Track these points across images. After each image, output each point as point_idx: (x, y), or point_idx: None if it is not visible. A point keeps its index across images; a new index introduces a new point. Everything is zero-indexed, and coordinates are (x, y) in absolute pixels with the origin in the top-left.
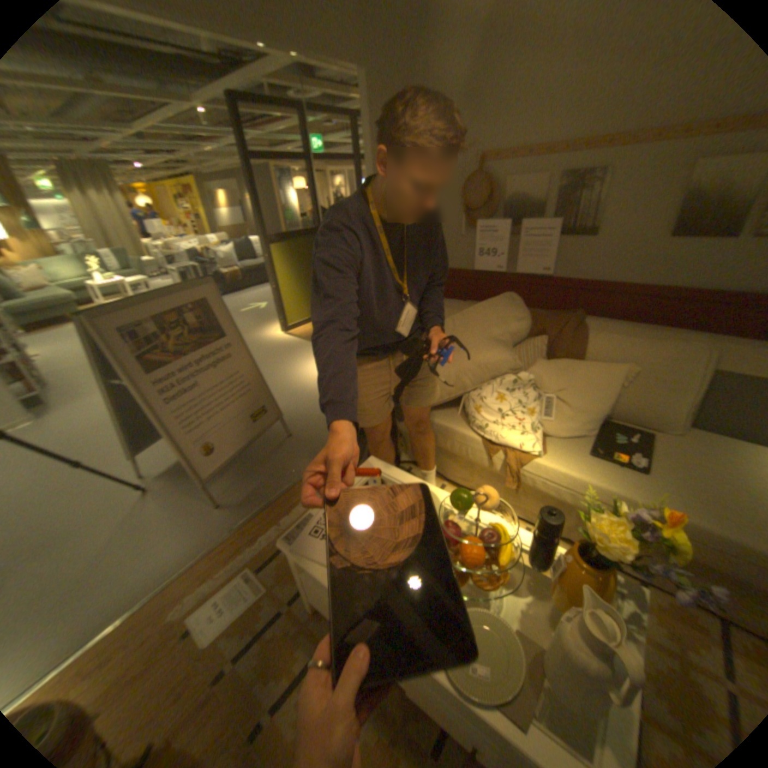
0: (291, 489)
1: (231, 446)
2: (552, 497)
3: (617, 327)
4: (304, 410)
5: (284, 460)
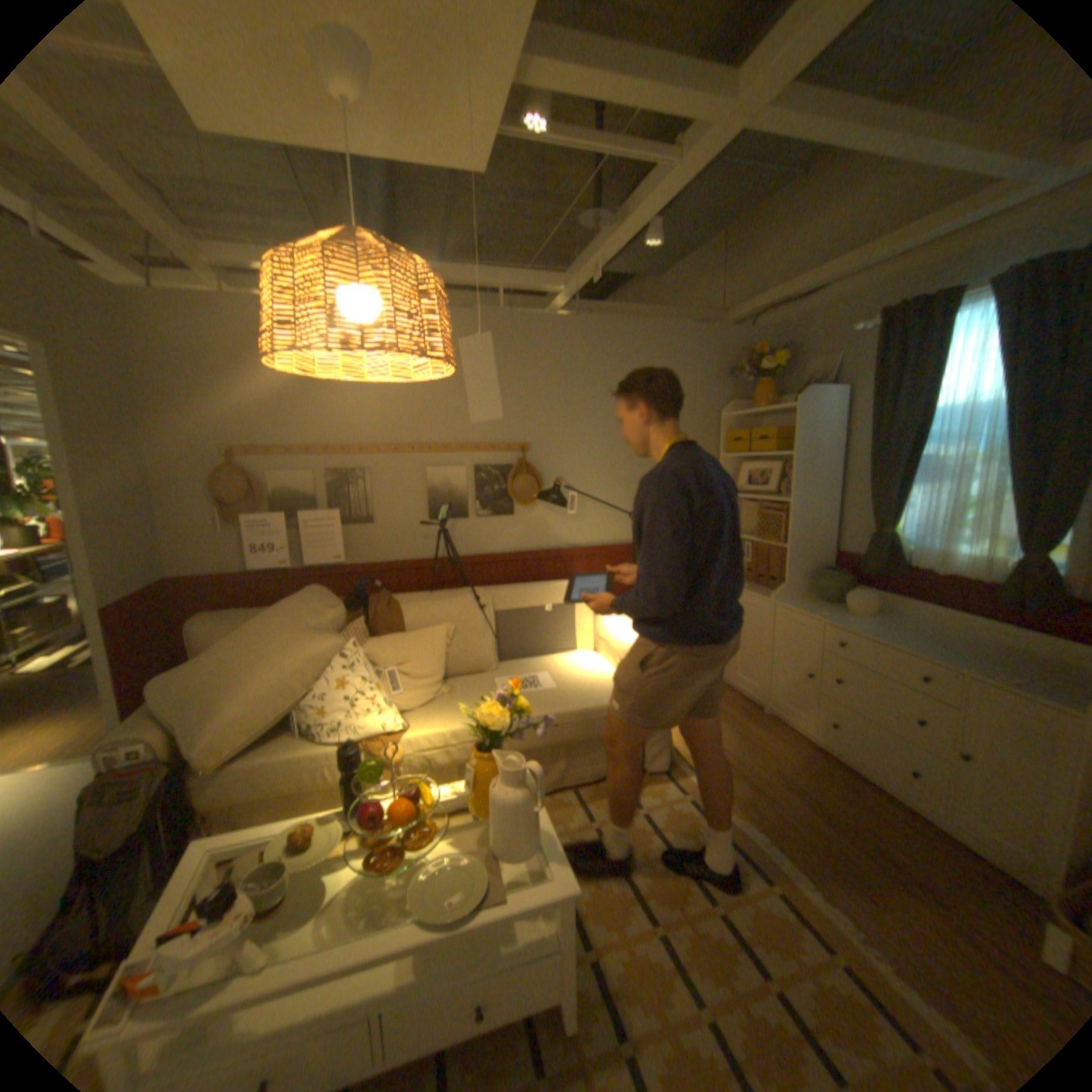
0: None
1: None
2: (429, 770)
3: (419, 596)
4: None
5: None
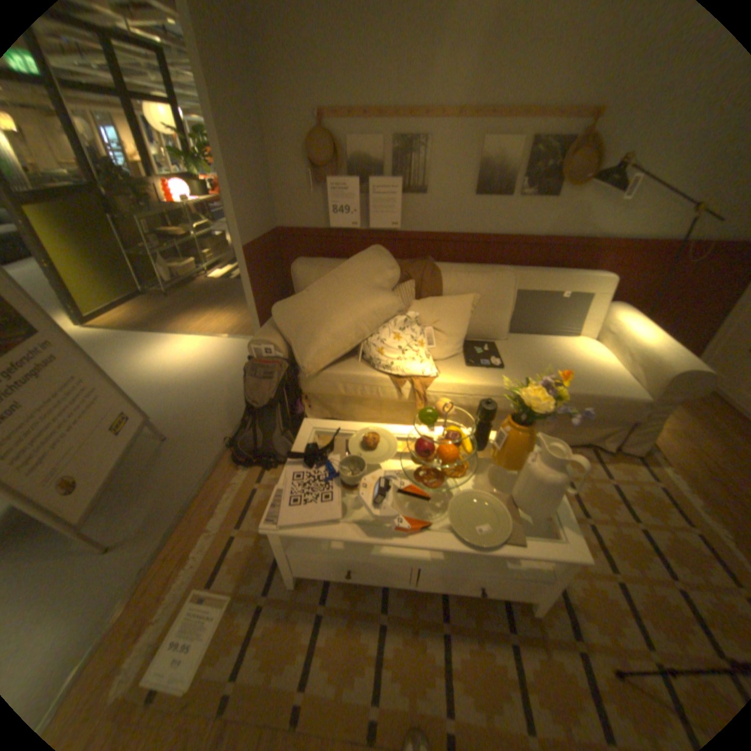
0: (199, 491)
1: (95, 473)
2: None
3: (456, 267)
4: (165, 408)
5: (171, 467)
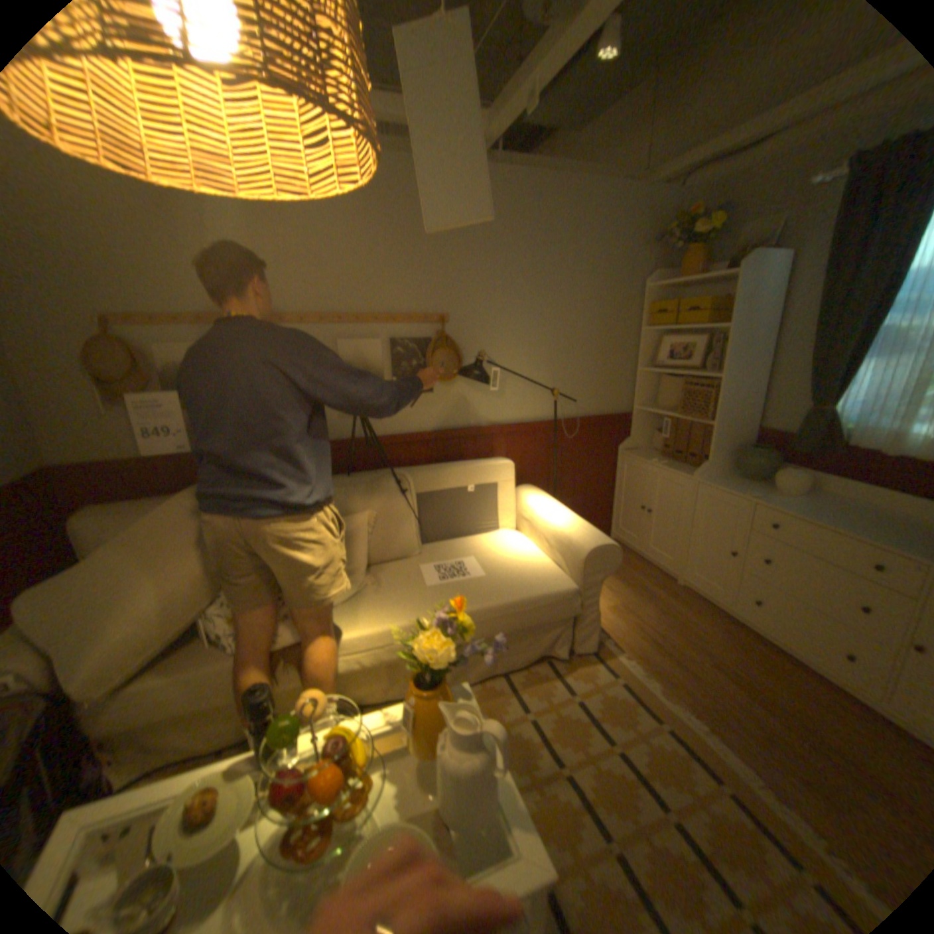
0: None
1: None
2: (357, 672)
3: (336, 481)
4: None
5: None
